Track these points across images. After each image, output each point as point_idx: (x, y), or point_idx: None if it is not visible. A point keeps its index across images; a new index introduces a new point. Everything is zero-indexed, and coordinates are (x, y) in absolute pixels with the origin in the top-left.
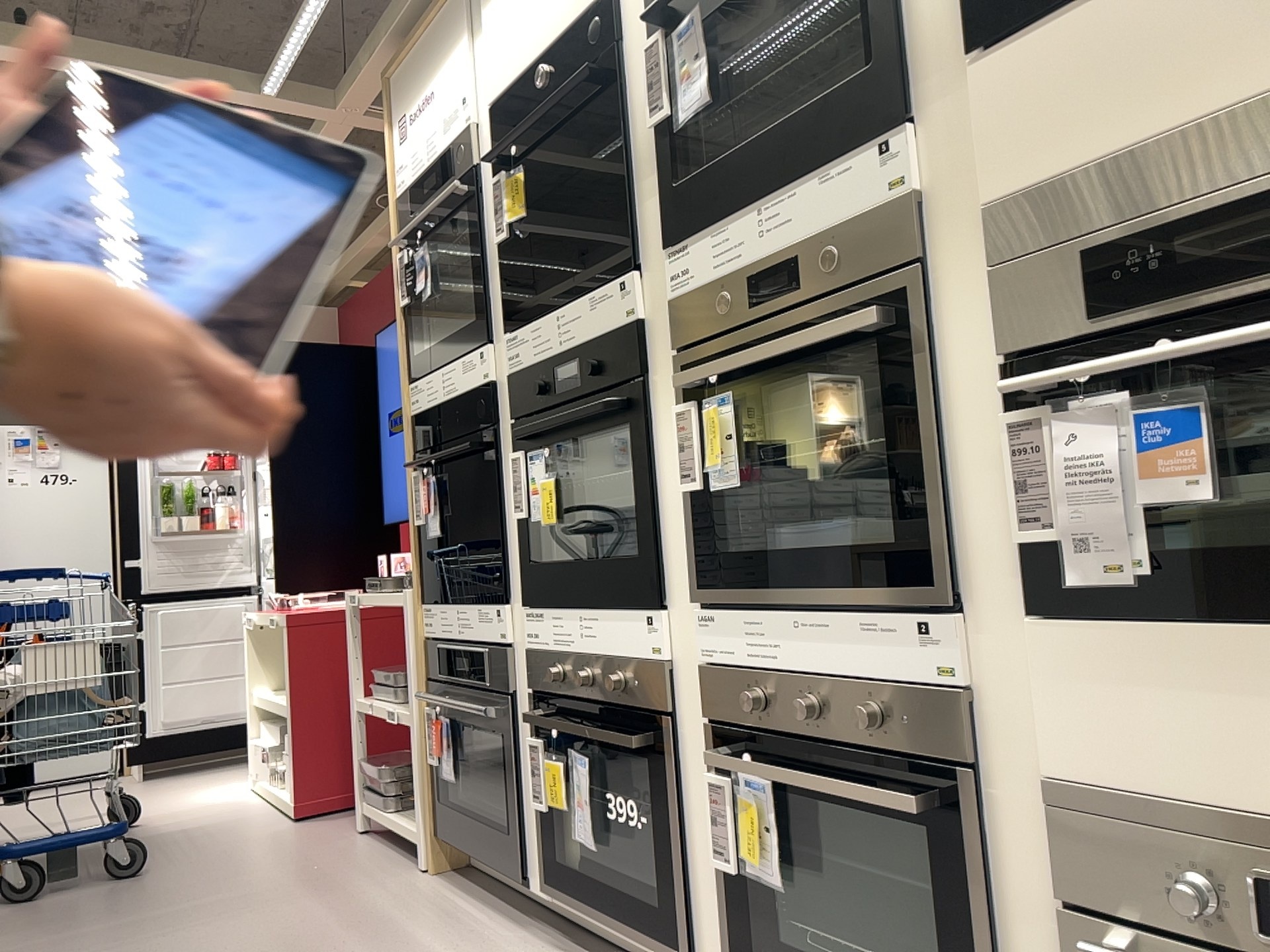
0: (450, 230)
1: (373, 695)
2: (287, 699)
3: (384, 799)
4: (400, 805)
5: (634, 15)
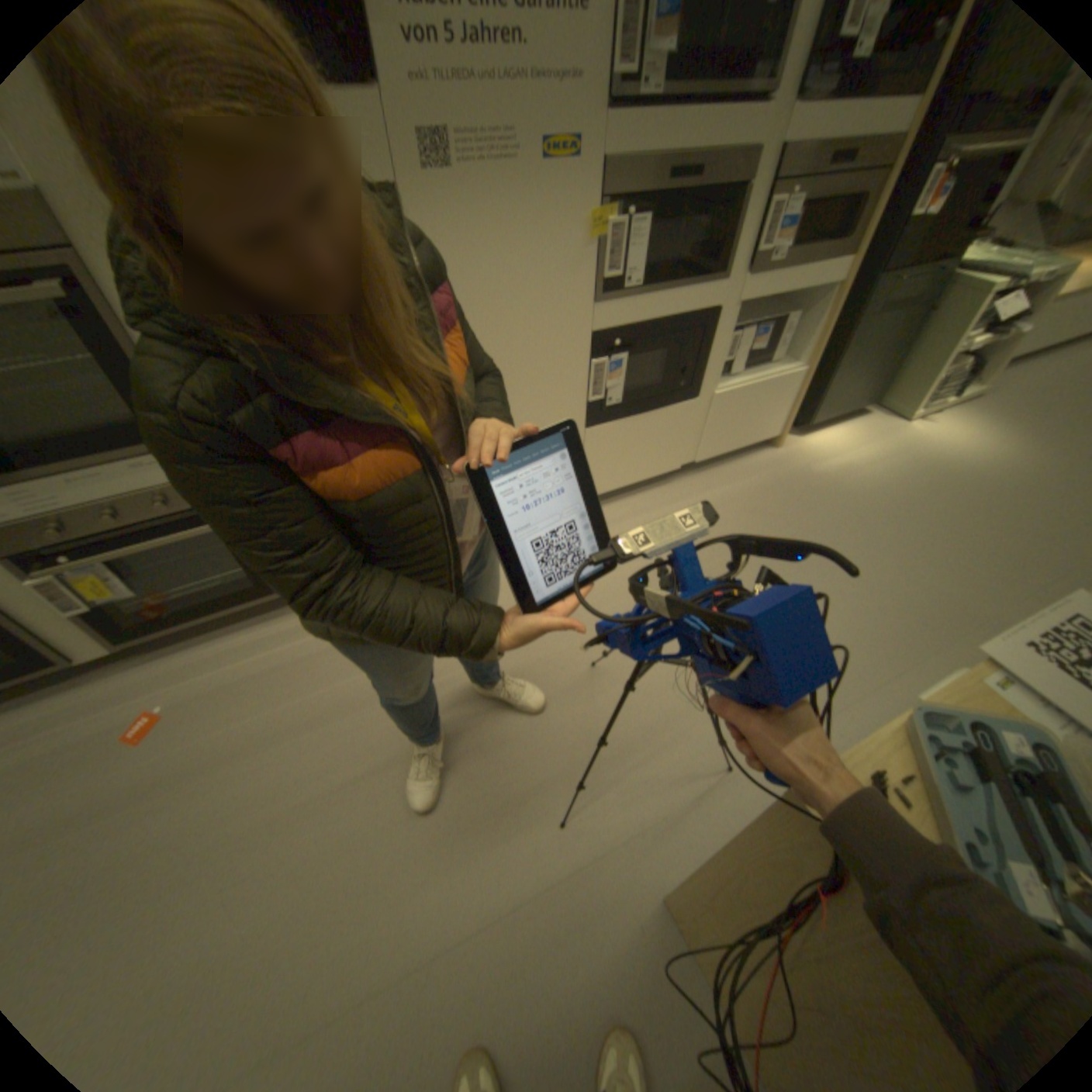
0: None
1: None
2: None
3: None
4: None
5: None
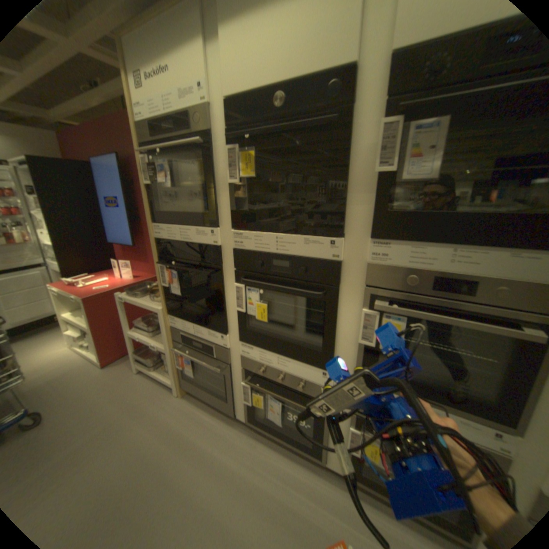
0: (176, 153)
1: (134, 331)
2: (85, 326)
3: (145, 365)
4: (154, 368)
5: (370, 90)
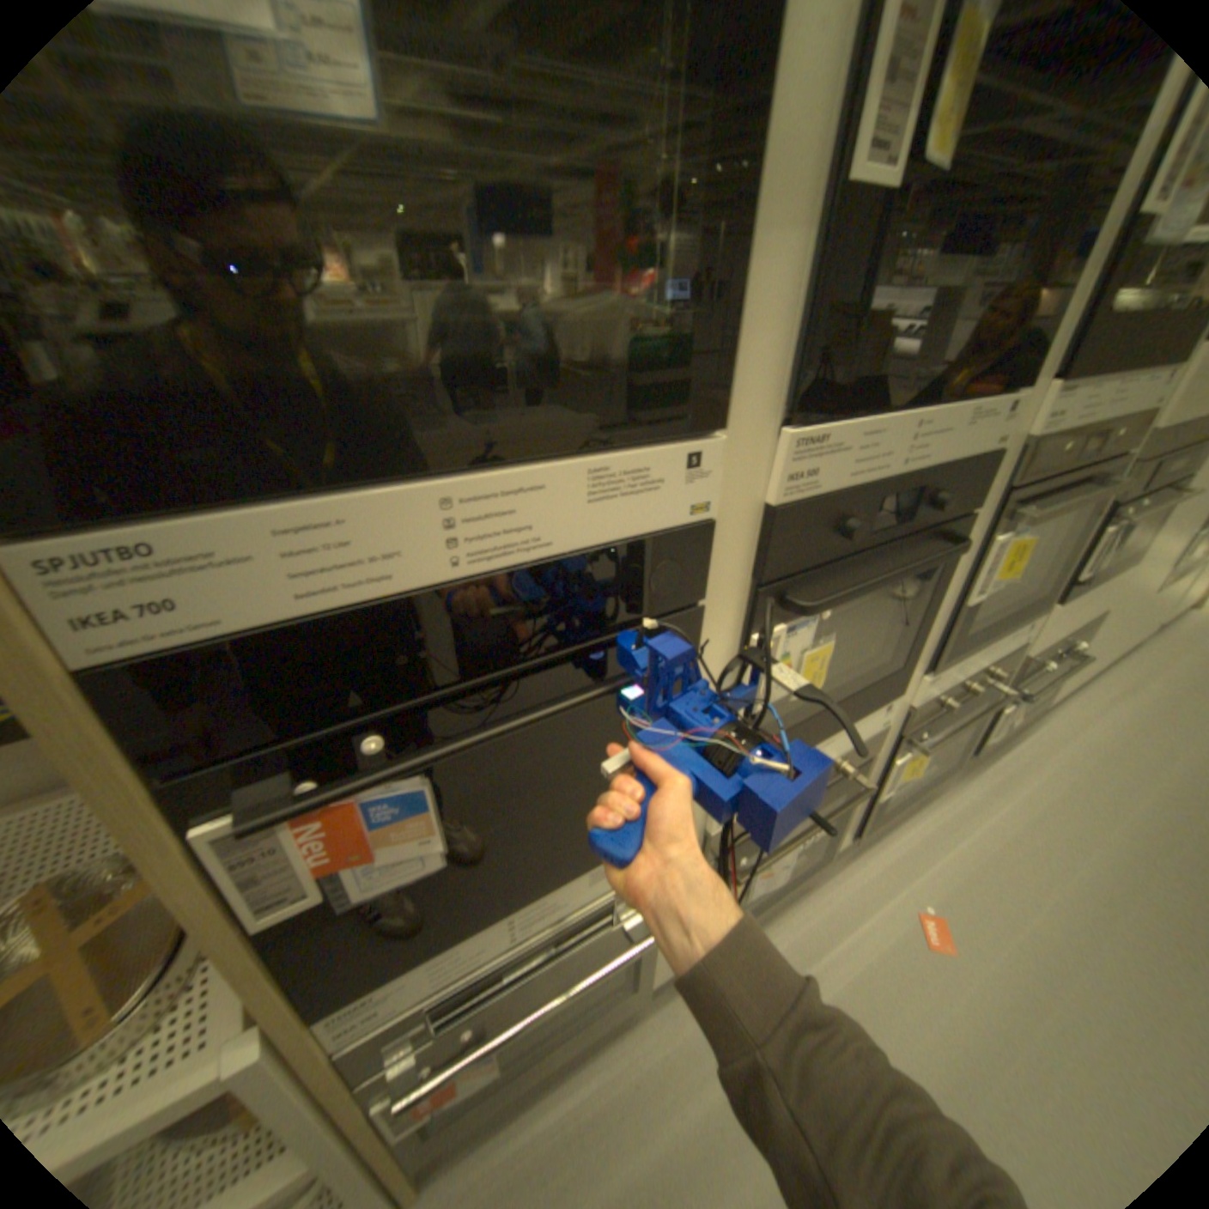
0: None
1: None
2: None
3: None
4: None
5: None
